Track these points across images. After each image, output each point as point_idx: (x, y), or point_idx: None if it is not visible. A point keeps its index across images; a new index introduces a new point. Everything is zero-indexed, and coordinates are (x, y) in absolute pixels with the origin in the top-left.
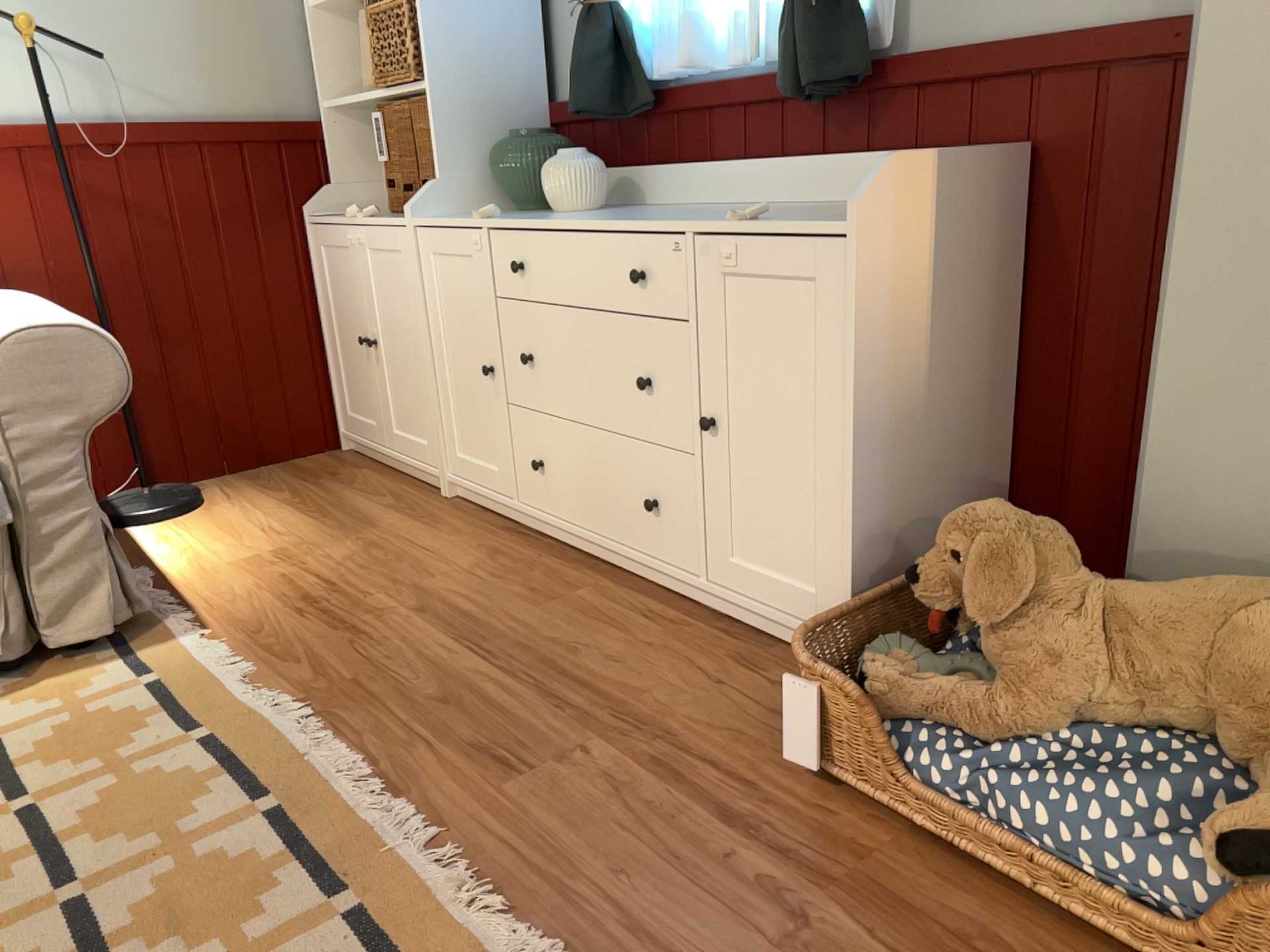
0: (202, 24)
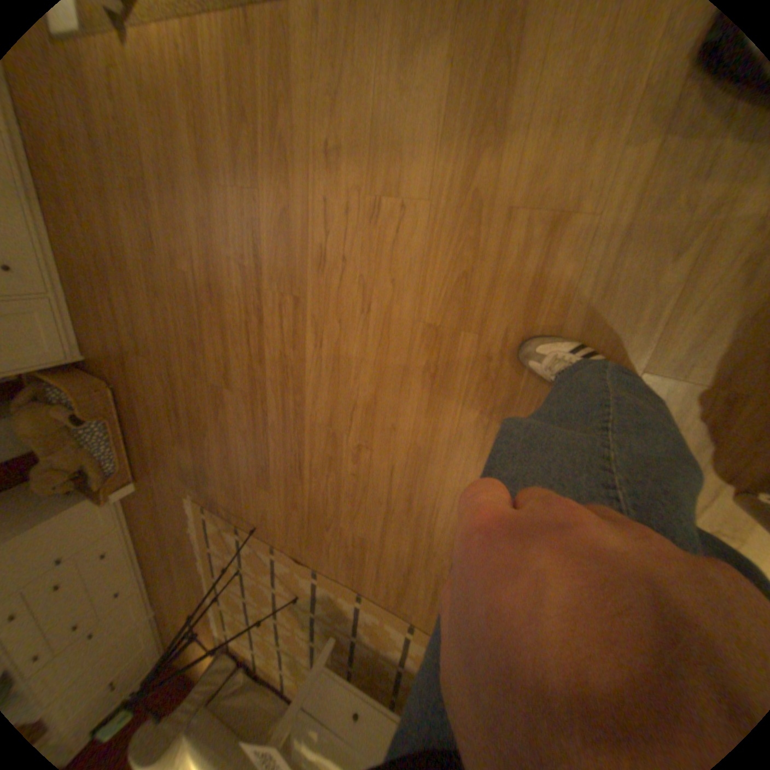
0: None
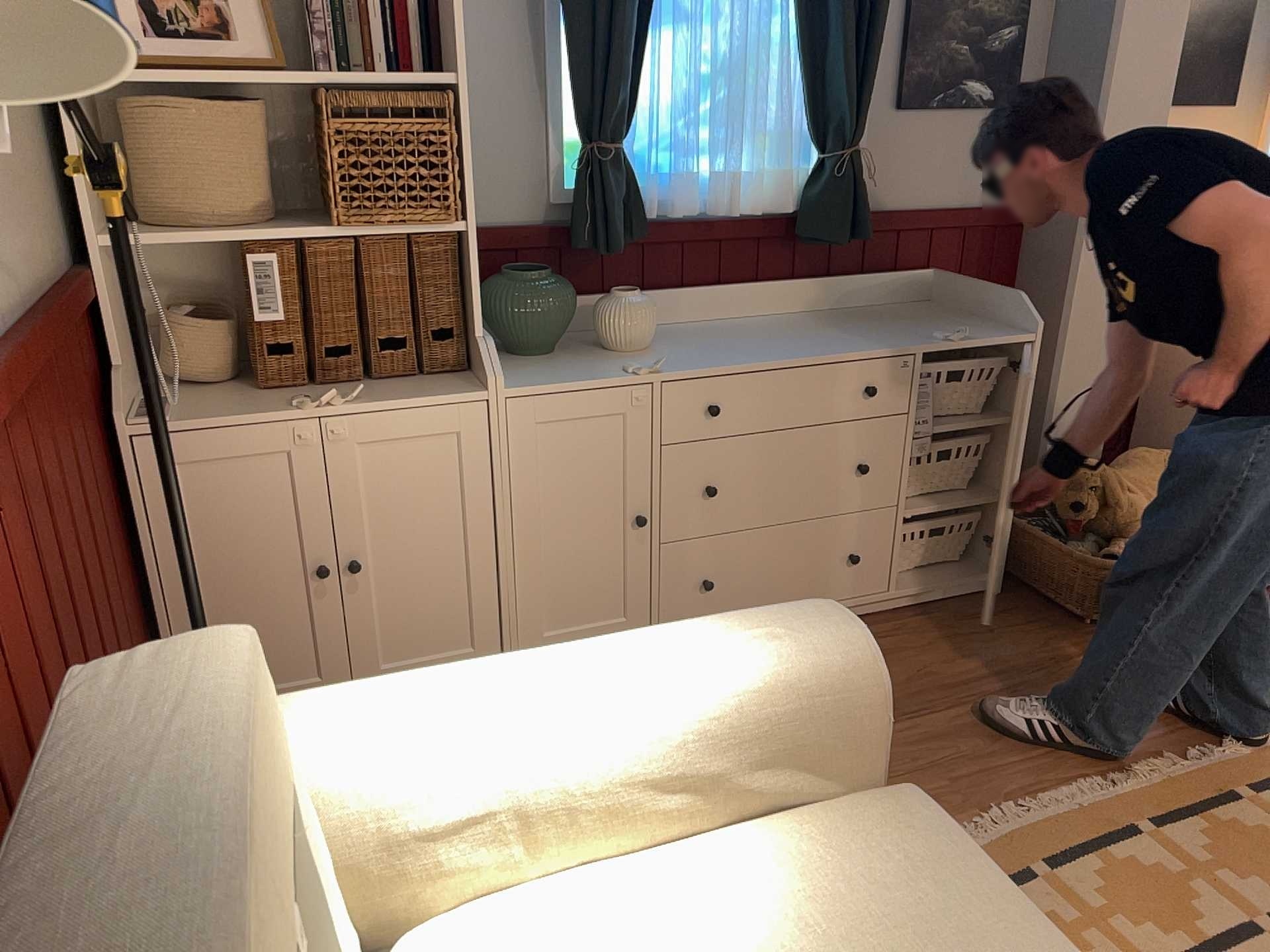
0: None
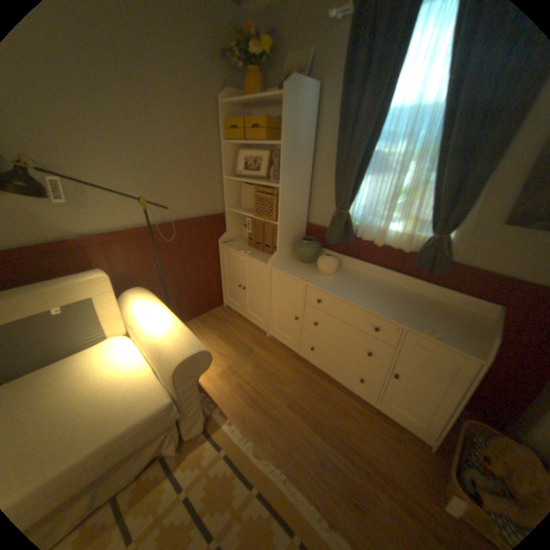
0: (191, 184)
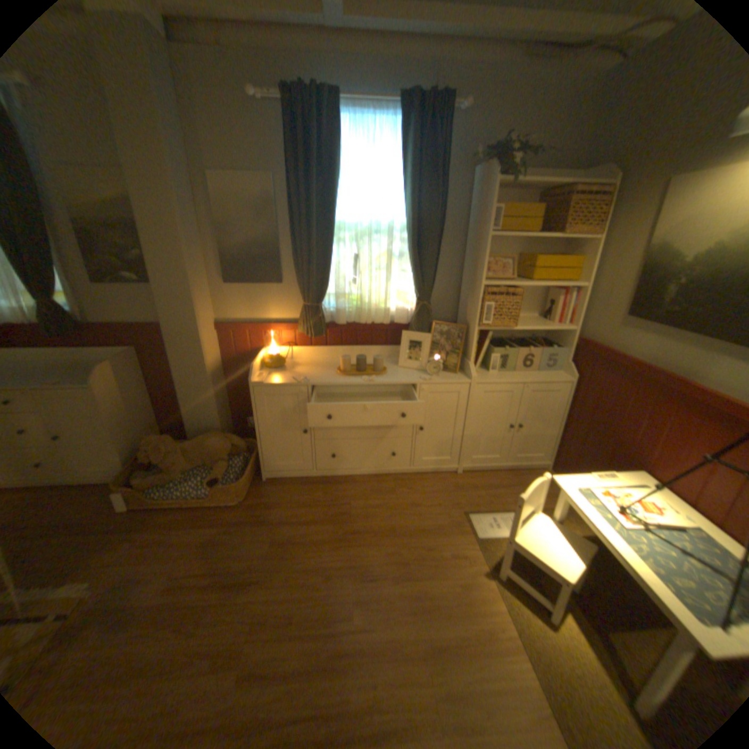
0: None
